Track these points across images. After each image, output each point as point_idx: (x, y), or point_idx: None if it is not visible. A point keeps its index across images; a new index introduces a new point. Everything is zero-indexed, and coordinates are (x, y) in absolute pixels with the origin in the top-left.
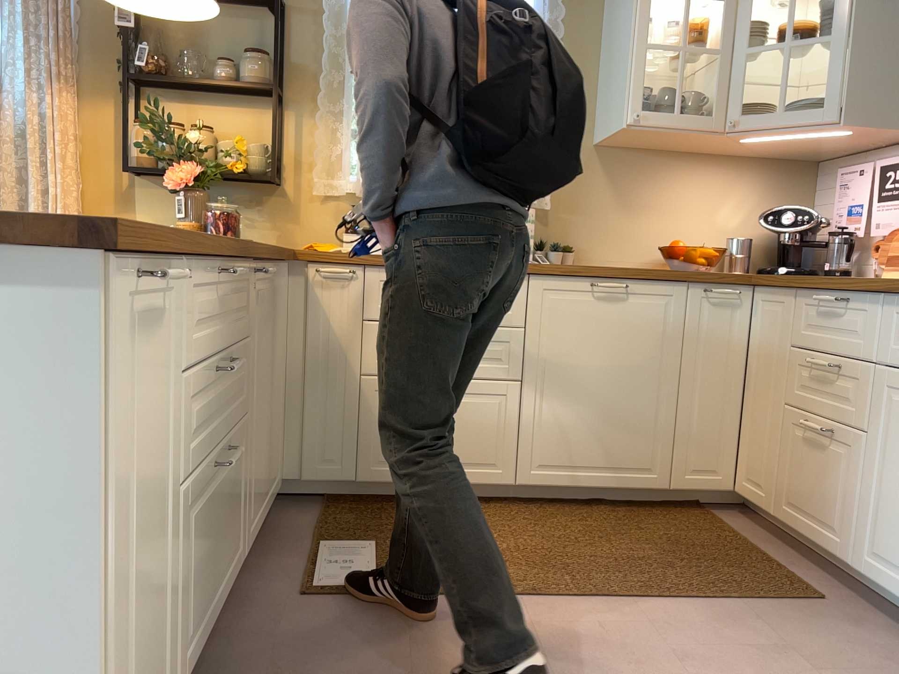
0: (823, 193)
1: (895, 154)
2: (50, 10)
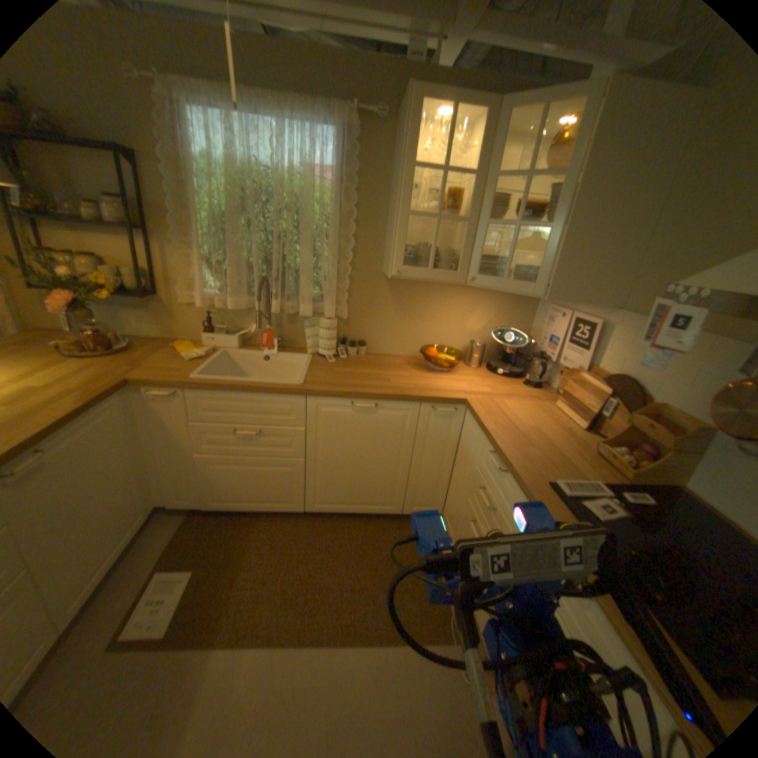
0: (540, 313)
1: (589, 309)
2: None
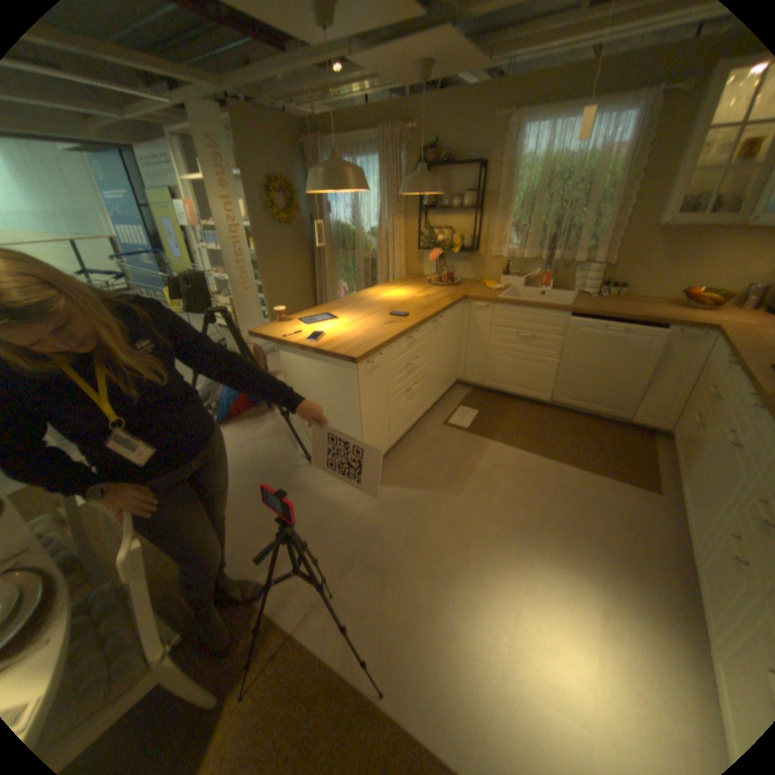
0: None
1: None
2: (393, 184)
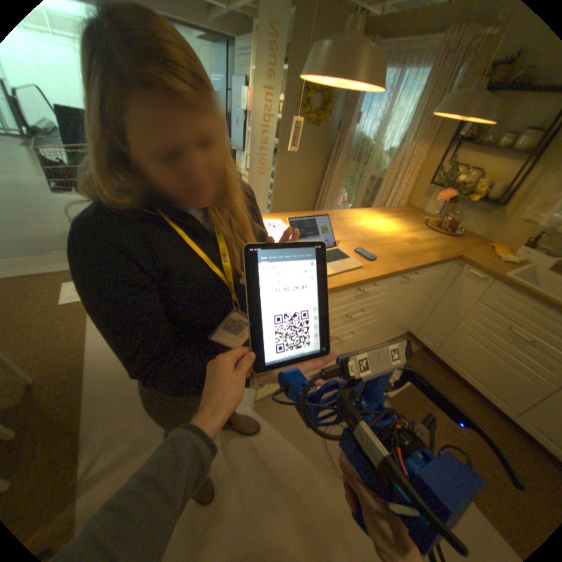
0: None
1: None
2: (435, 103)
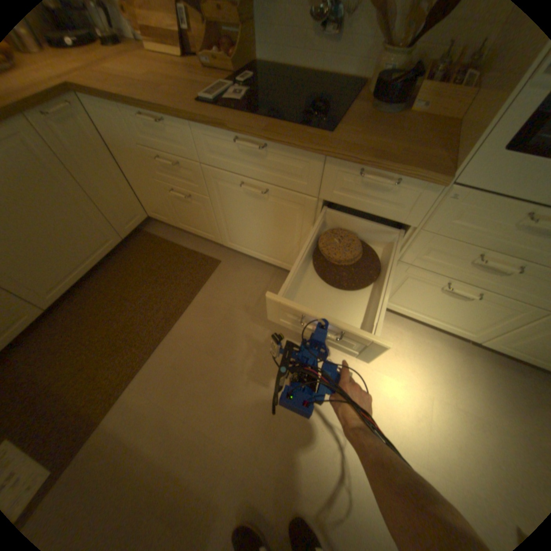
0: None
1: None
2: None
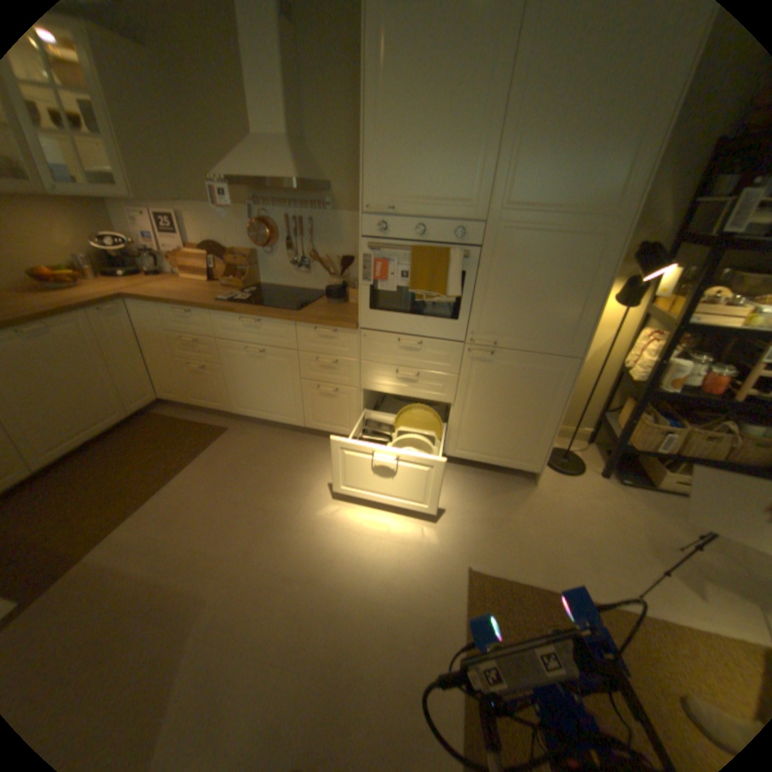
0: (114, 219)
1: (155, 206)
2: None
